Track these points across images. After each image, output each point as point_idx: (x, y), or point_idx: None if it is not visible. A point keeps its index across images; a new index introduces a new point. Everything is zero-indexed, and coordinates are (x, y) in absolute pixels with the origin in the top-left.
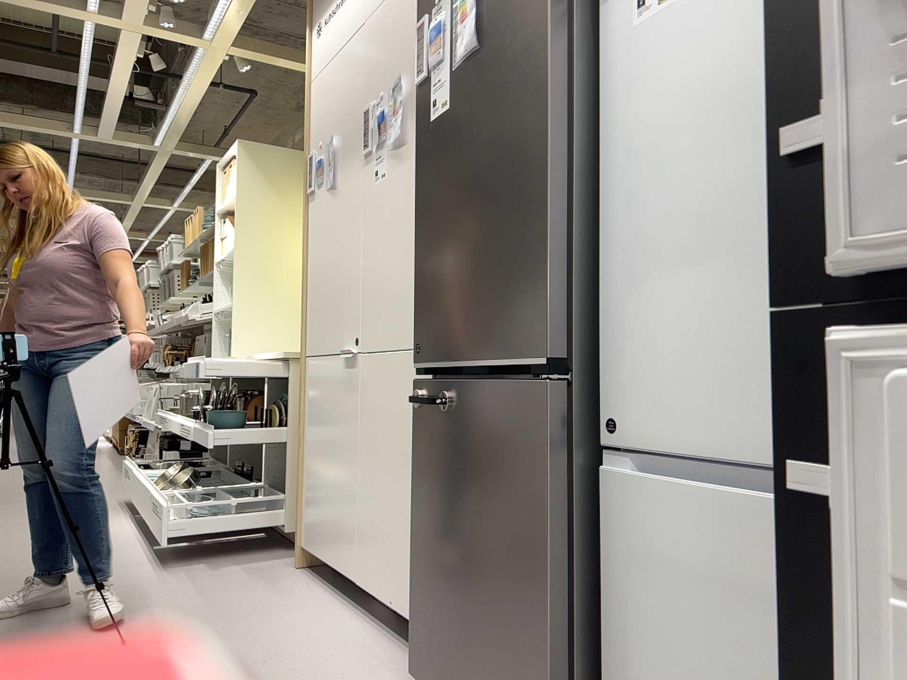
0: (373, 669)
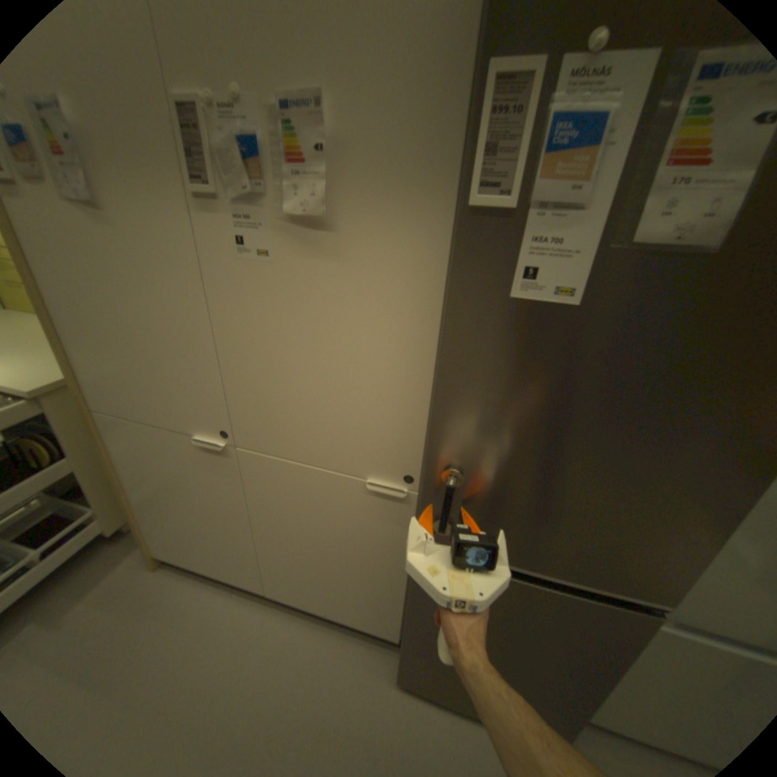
0: (348, 678)
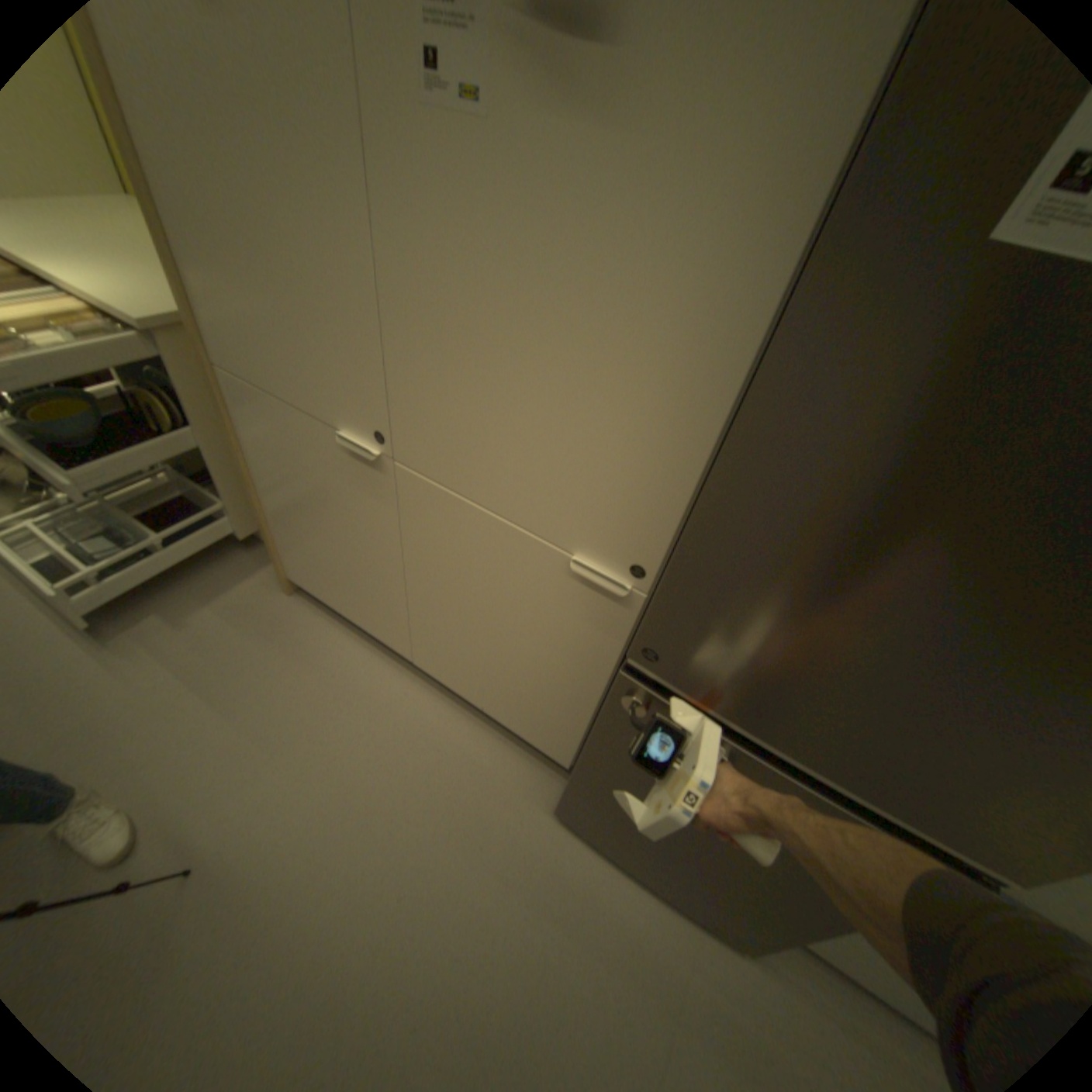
0: (497, 787)
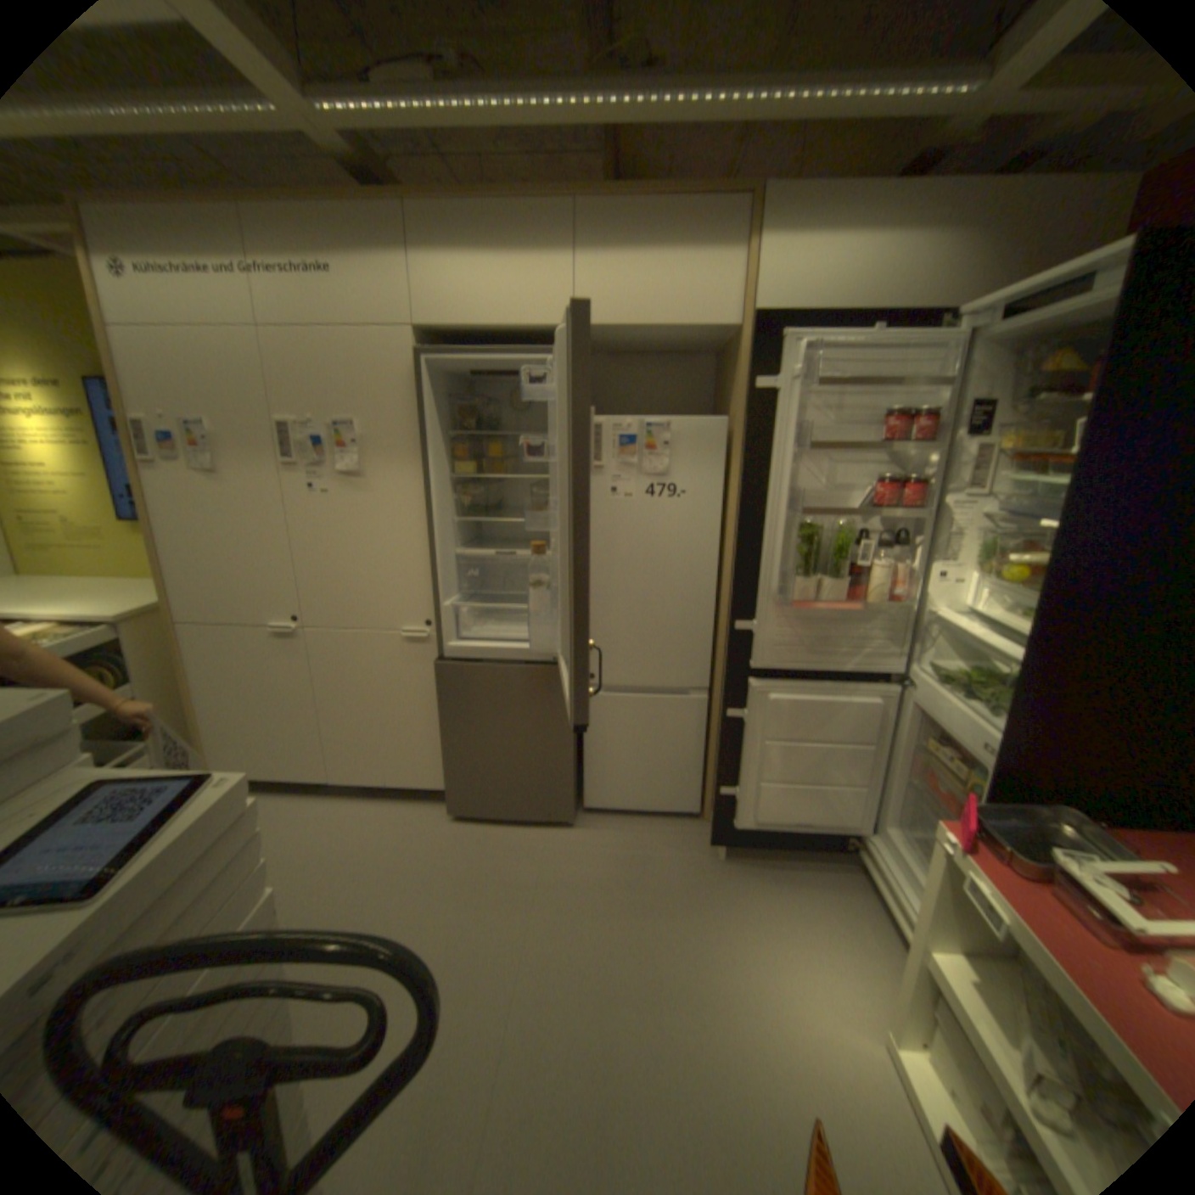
0: (408, 823)
